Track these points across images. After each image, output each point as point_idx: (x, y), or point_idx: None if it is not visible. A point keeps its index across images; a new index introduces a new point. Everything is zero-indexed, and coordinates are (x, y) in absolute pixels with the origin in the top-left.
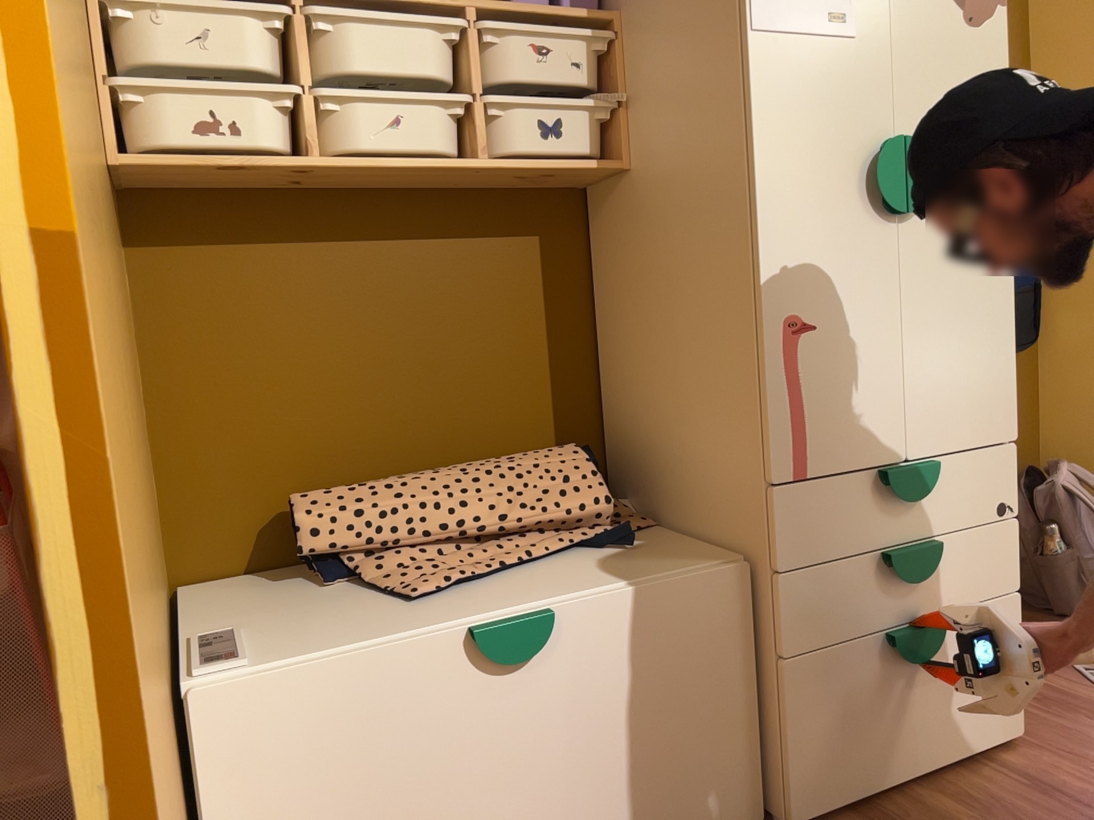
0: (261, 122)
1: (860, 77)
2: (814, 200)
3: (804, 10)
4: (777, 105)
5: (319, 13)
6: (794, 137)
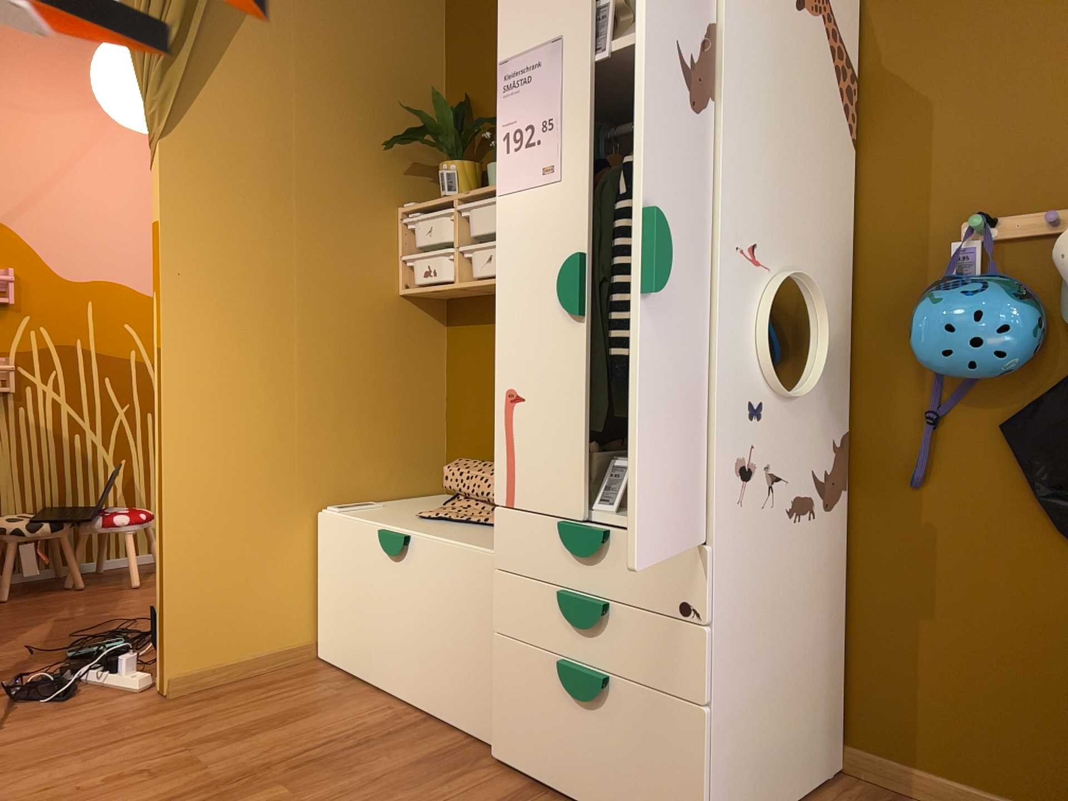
0: (442, 266)
1: (563, 208)
2: (527, 305)
3: (528, 171)
4: (509, 242)
5: (458, 207)
6: (518, 261)
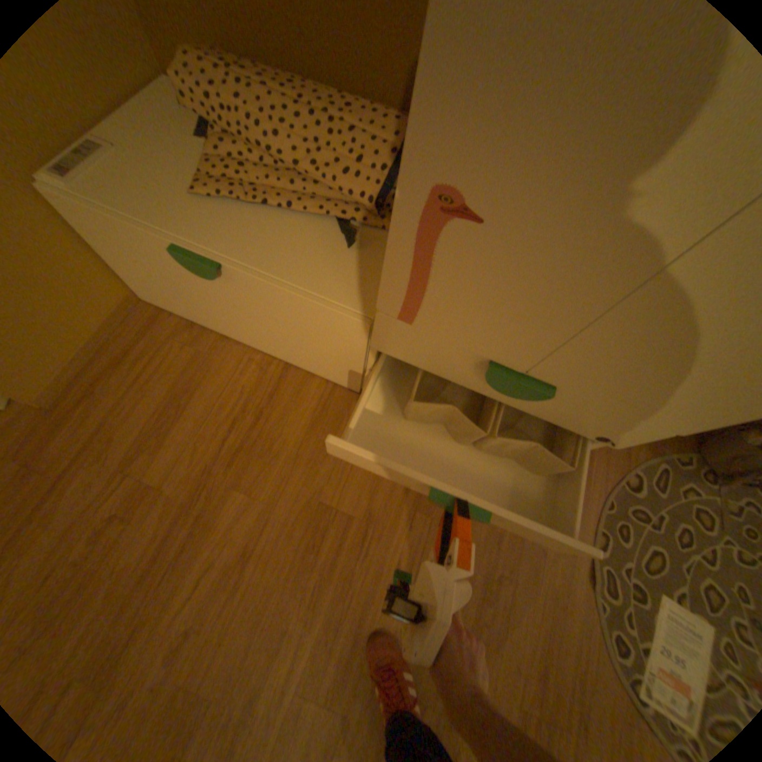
0: None
1: None
2: None
3: None
4: None
5: None
6: None
